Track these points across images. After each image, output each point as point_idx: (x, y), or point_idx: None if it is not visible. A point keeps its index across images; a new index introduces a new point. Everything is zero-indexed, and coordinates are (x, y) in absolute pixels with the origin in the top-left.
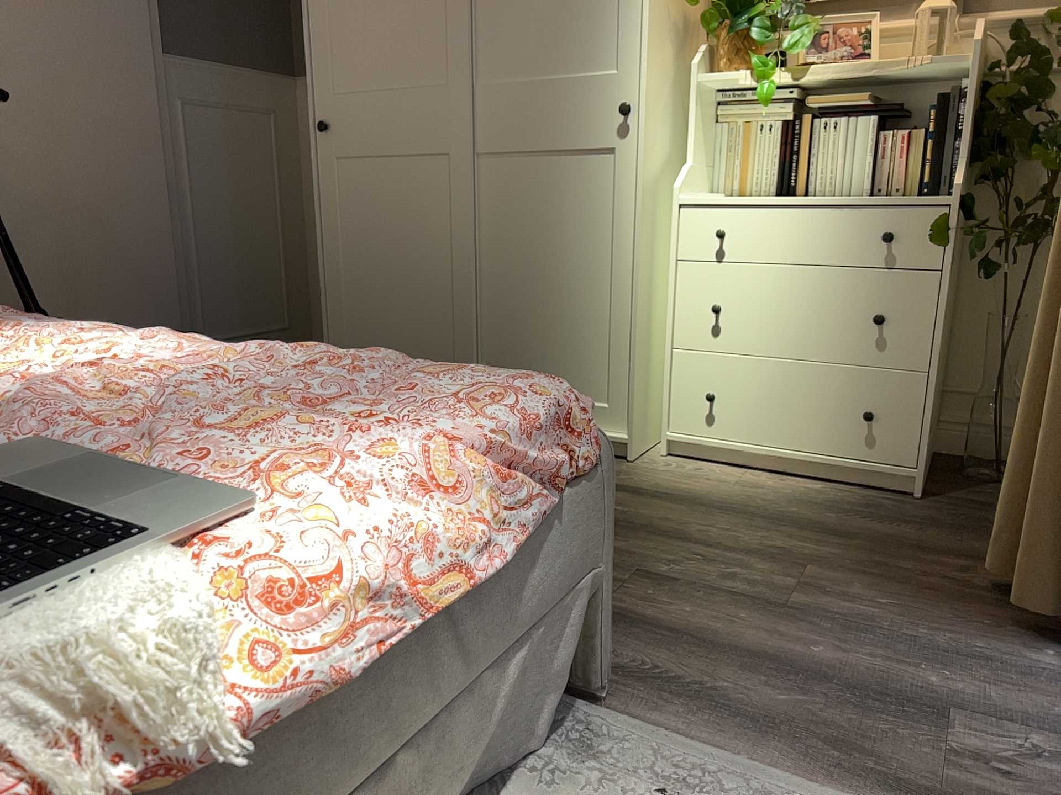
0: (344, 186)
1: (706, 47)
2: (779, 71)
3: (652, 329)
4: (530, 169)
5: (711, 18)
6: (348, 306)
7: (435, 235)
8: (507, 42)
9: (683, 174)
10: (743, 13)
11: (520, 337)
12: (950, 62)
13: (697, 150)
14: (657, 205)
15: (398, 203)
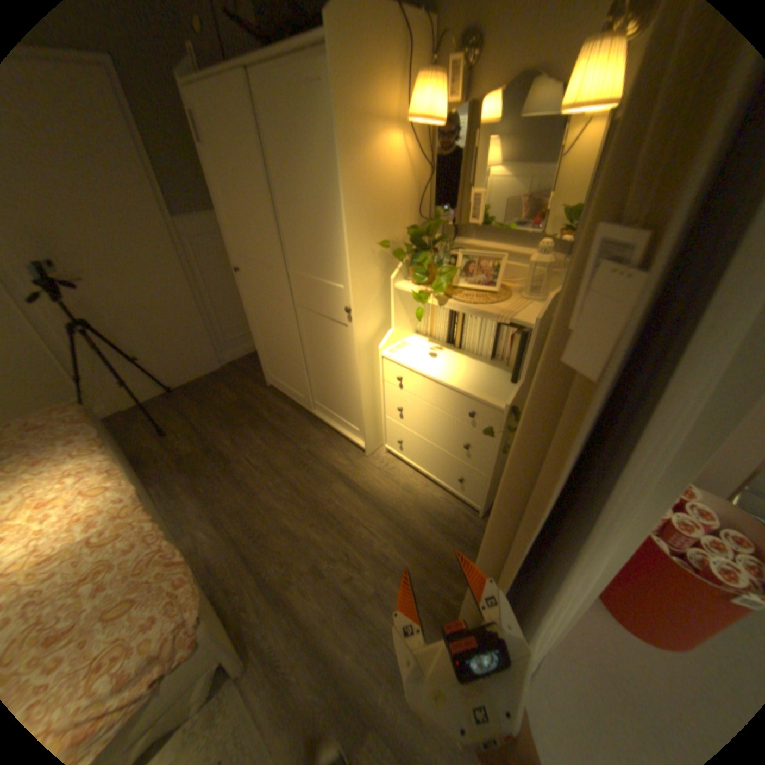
0: (252, 299)
1: (404, 262)
2: (432, 298)
3: (377, 403)
4: (317, 320)
5: (401, 253)
6: (265, 350)
7: (287, 335)
8: (298, 252)
9: (387, 339)
10: (420, 251)
11: (326, 389)
12: (532, 312)
13: (399, 321)
14: (374, 351)
15: (272, 315)
